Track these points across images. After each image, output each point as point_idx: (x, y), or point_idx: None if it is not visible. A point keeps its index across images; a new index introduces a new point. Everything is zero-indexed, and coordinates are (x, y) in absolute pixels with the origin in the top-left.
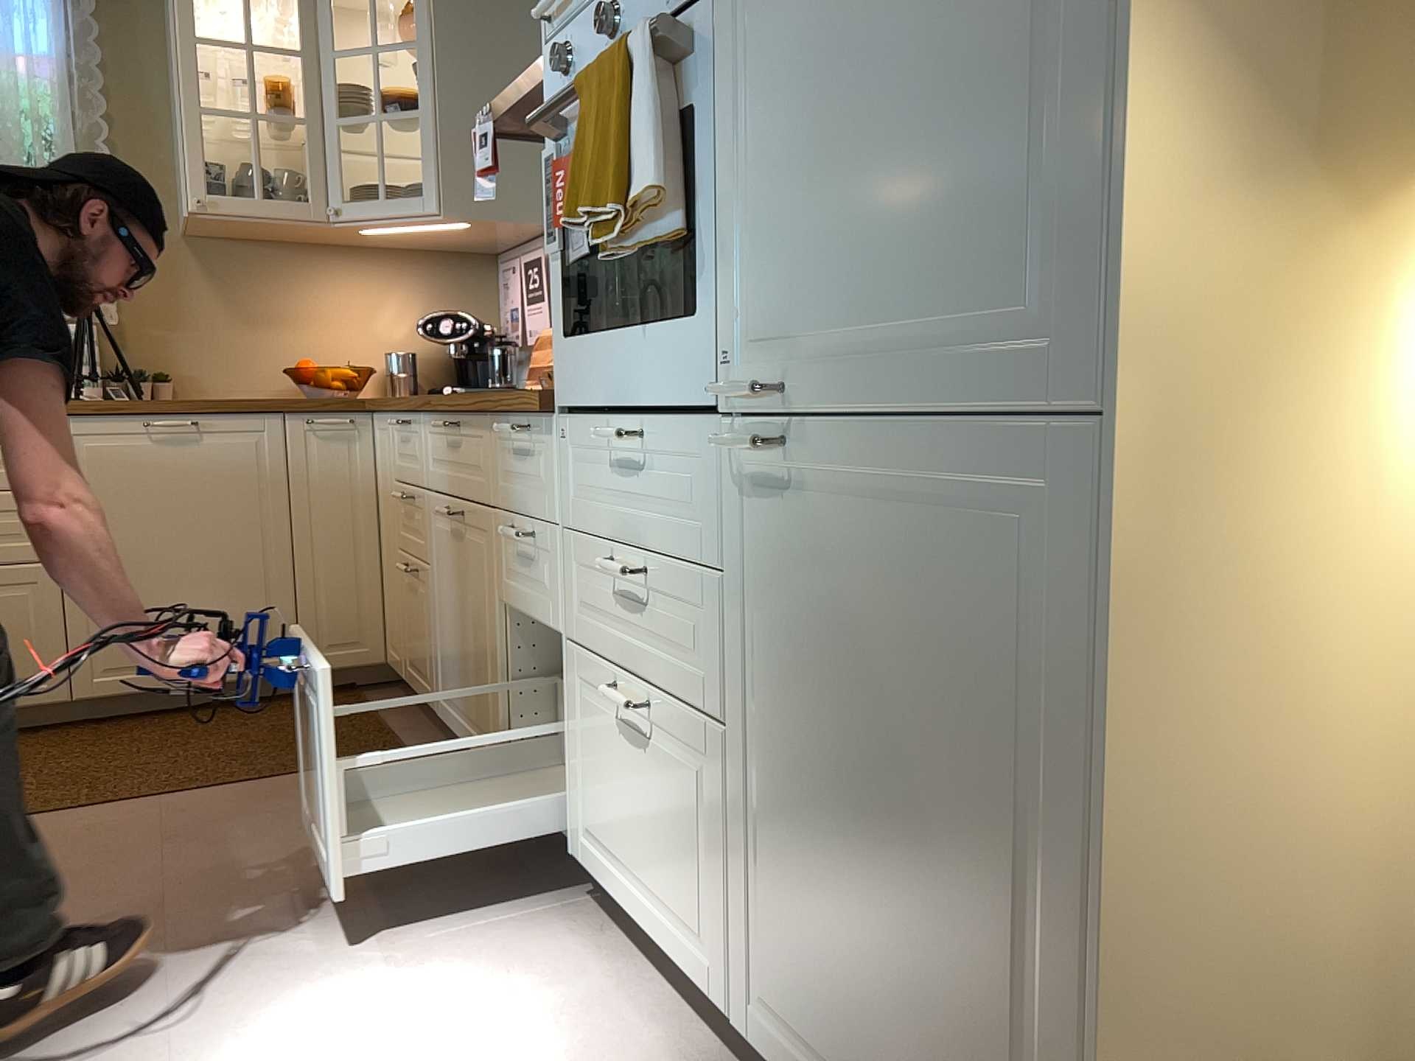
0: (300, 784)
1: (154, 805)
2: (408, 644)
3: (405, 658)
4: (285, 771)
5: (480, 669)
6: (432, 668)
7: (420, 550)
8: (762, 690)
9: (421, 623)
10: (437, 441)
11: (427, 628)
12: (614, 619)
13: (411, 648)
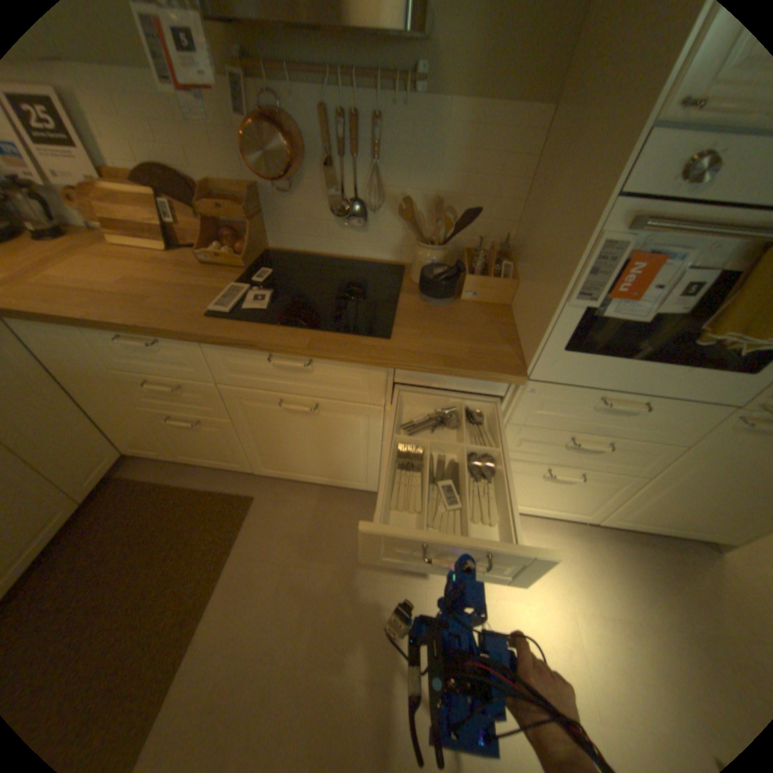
0: (239, 561)
1: (192, 654)
2: (177, 449)
3: (171, 454)
4: (214, 563)
5: (343, 461)
6: (243, 458)
7: (205, 412)
8: (688, 471)
9: (214, 442)
10: (247, 362)
11: (227, 444)
12: (557, 452)
13: (188, 451)
